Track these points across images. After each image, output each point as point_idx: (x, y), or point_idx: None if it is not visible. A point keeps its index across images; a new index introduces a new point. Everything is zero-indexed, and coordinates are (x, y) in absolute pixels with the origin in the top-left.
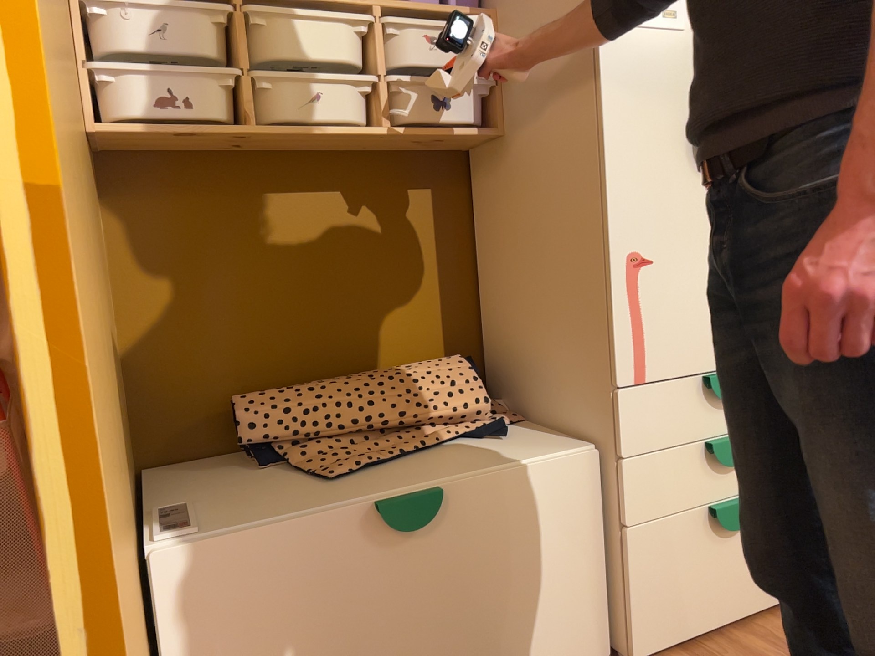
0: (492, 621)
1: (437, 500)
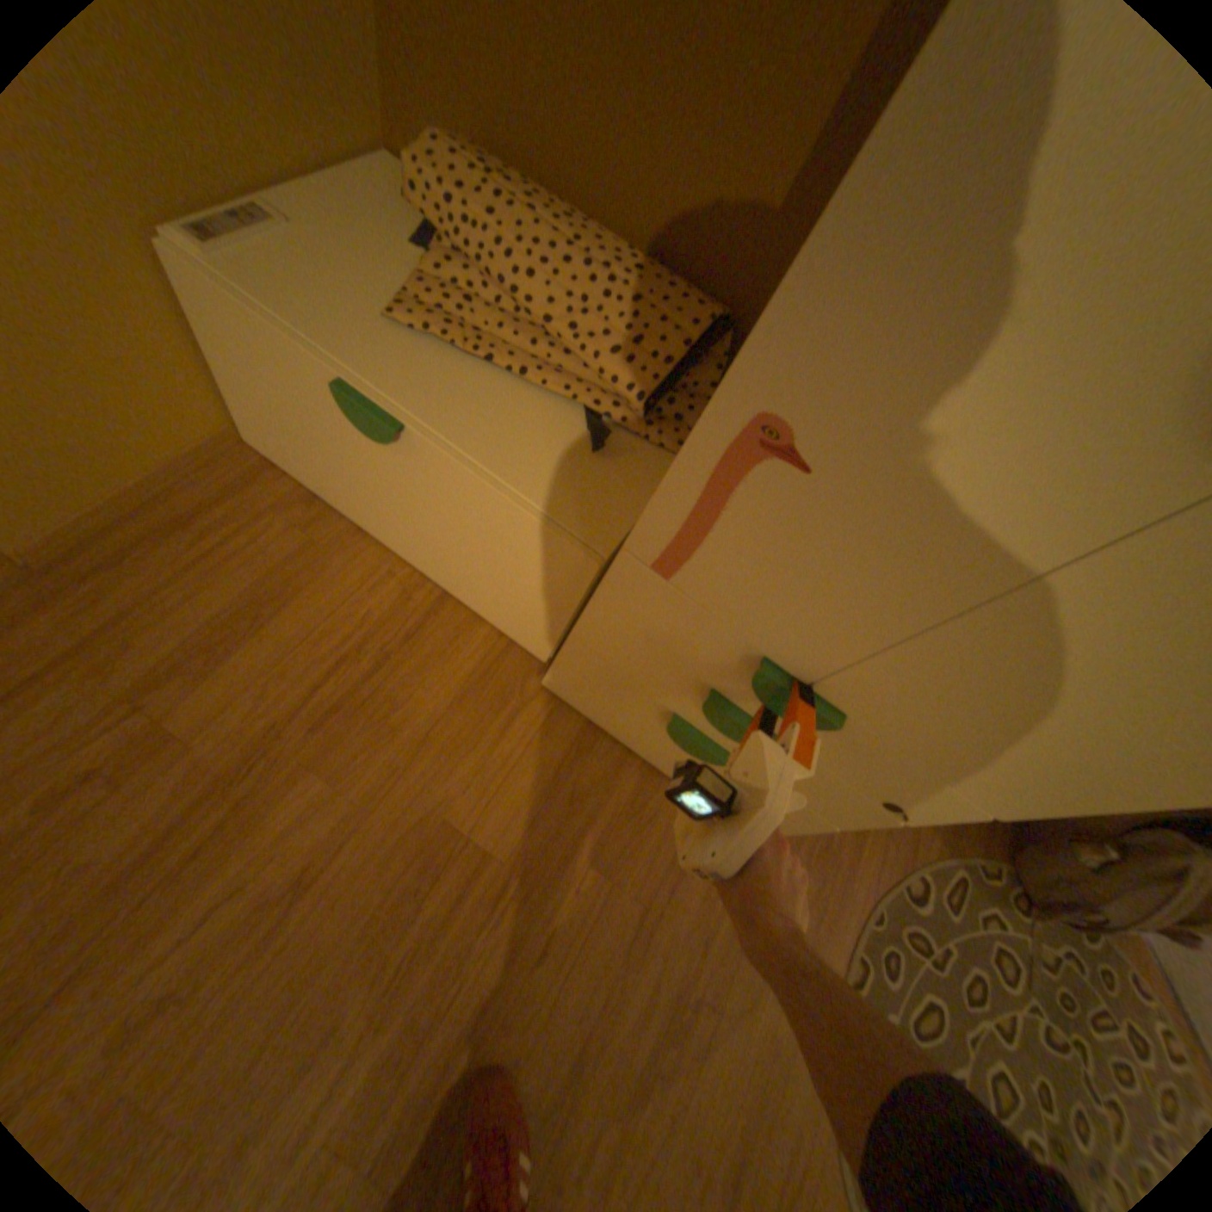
0: (448, 554)
1: (389, 432)
